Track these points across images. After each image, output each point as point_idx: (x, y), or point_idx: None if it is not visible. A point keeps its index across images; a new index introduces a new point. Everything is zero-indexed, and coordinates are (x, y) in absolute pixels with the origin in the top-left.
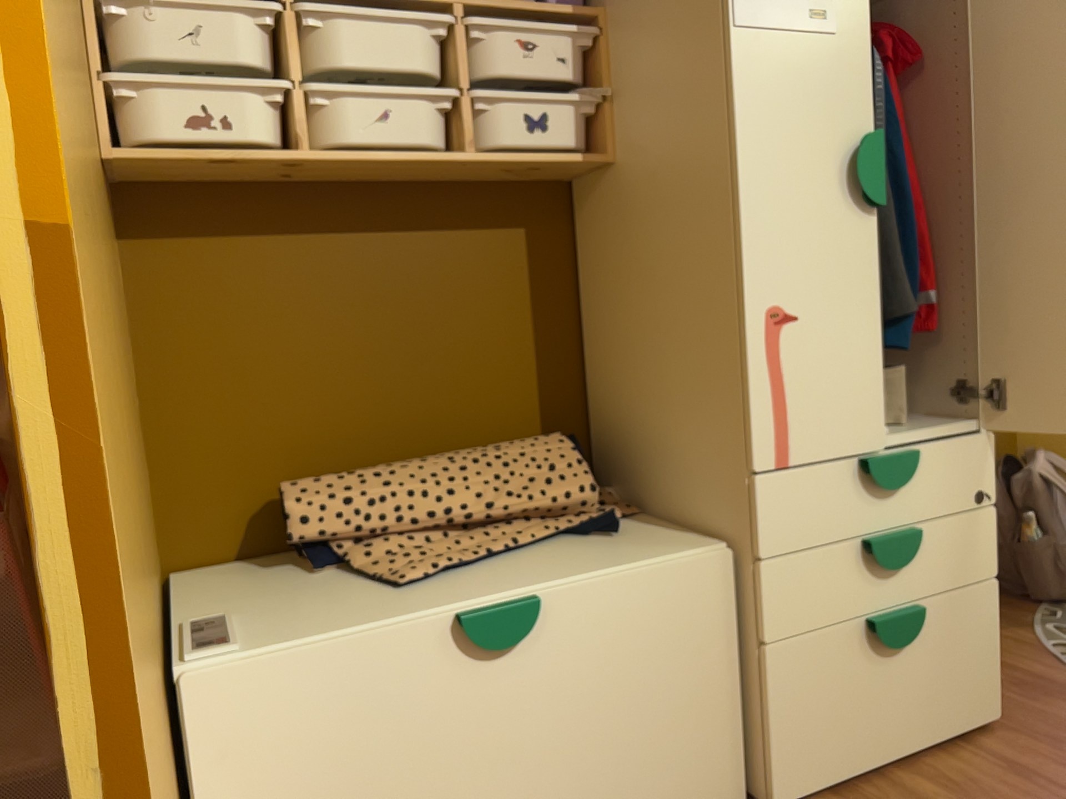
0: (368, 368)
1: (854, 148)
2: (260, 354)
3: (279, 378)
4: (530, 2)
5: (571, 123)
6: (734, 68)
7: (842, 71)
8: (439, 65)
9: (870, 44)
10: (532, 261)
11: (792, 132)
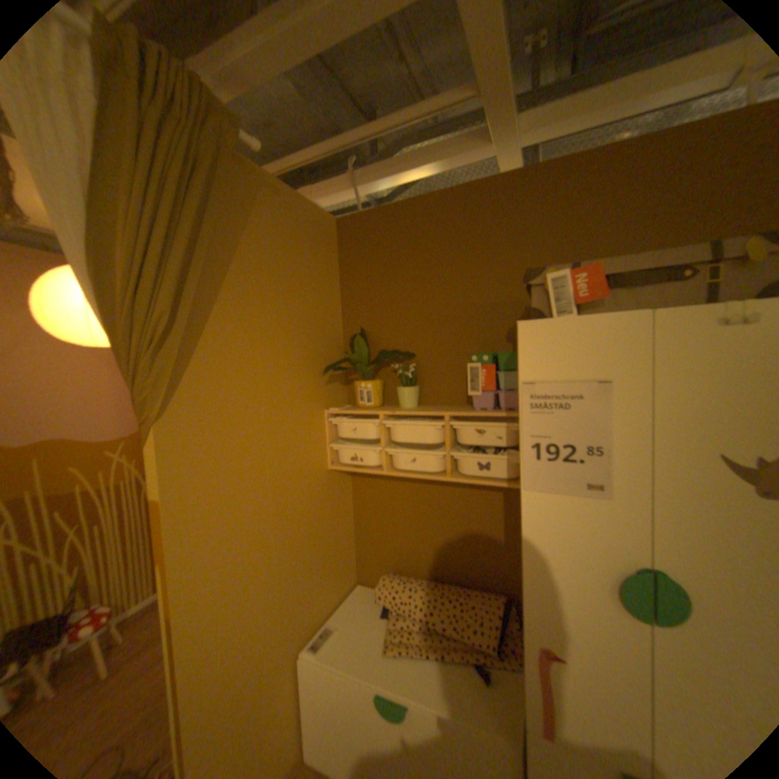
0: (426, 537)
1: (627, 576)
2: (388, 521)
3: (394, 532)
4: (483, 412)
5: (503, 469)
6: (524, 511)
7: (618, 525)
8: (440, 438)
9: (652, 509)
10: (505, 509)
11: (568, 554)
